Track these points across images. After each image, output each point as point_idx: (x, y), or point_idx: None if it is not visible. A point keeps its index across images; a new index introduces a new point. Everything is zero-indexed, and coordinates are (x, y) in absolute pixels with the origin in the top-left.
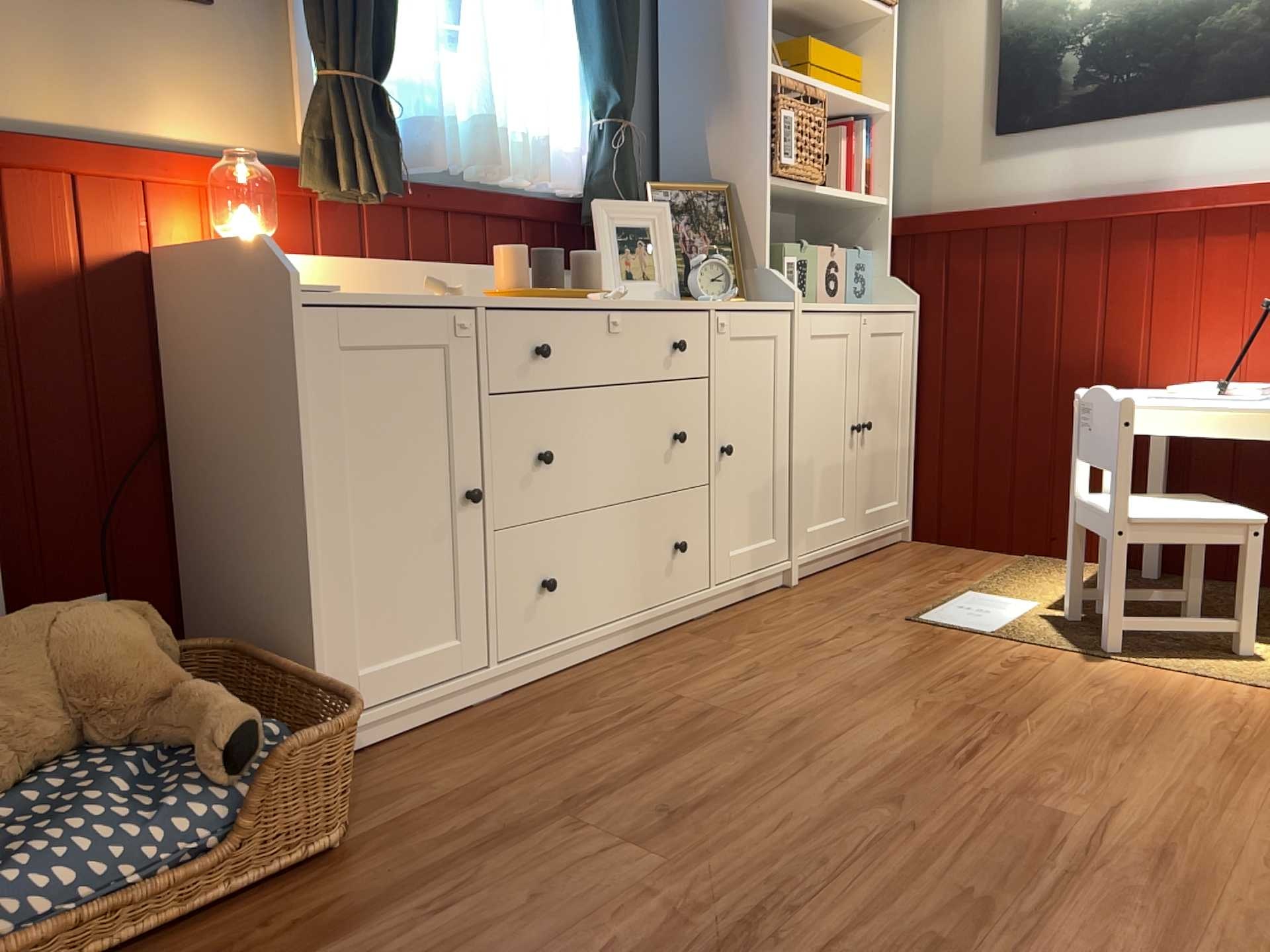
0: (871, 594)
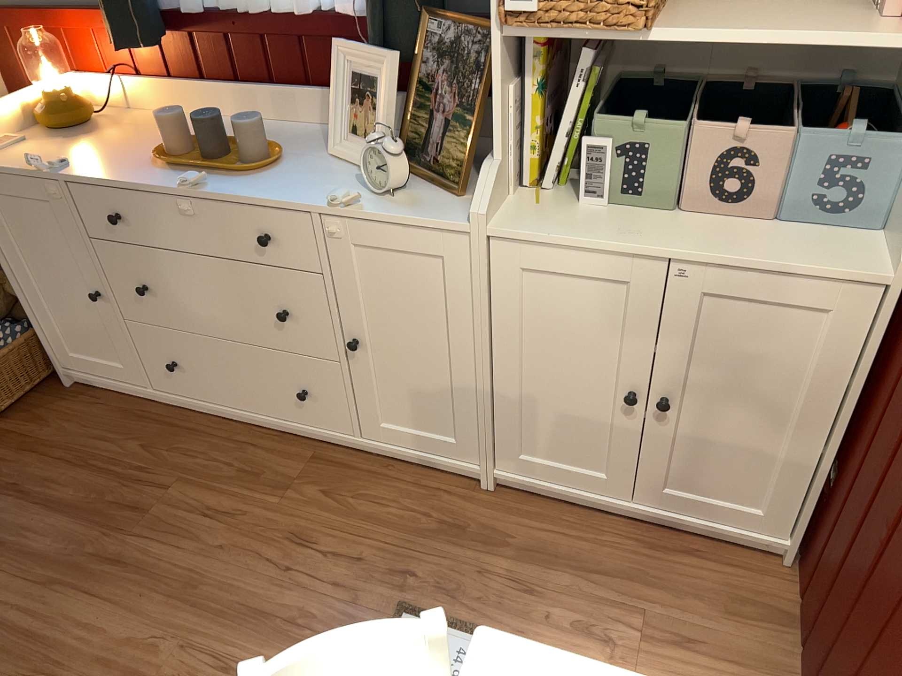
0: (492, 555)
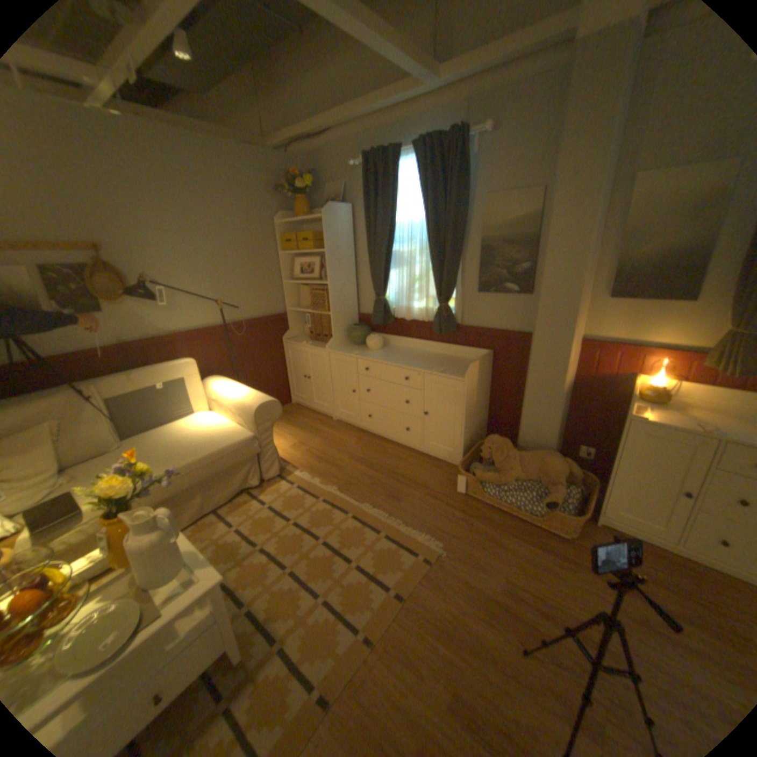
0: None
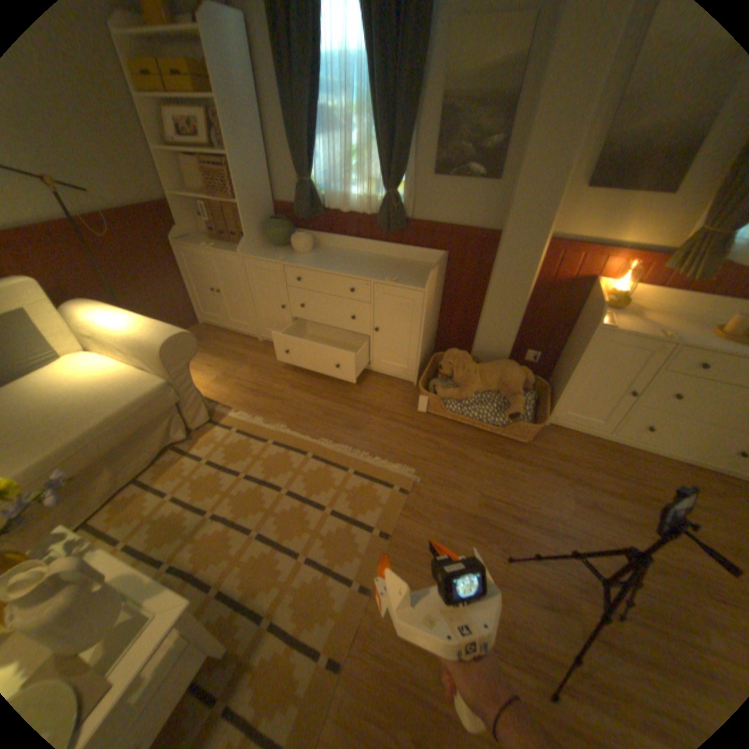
0: None
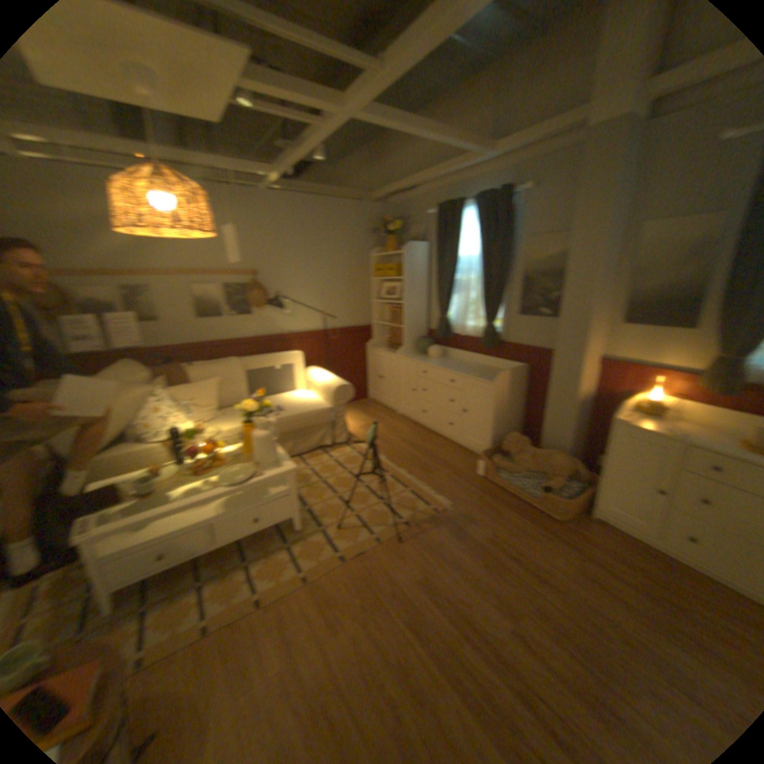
0: None
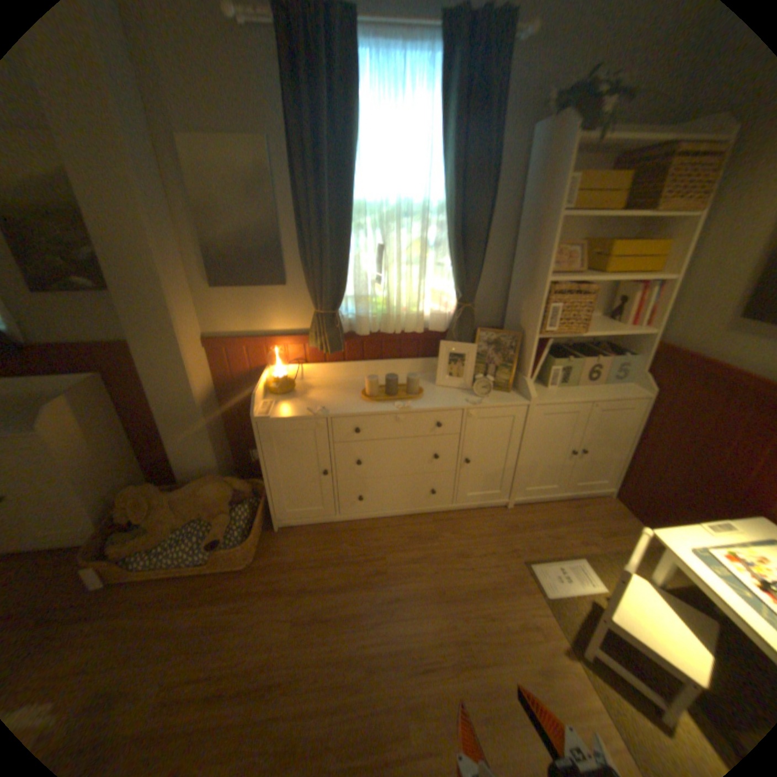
0: (536, 534)
